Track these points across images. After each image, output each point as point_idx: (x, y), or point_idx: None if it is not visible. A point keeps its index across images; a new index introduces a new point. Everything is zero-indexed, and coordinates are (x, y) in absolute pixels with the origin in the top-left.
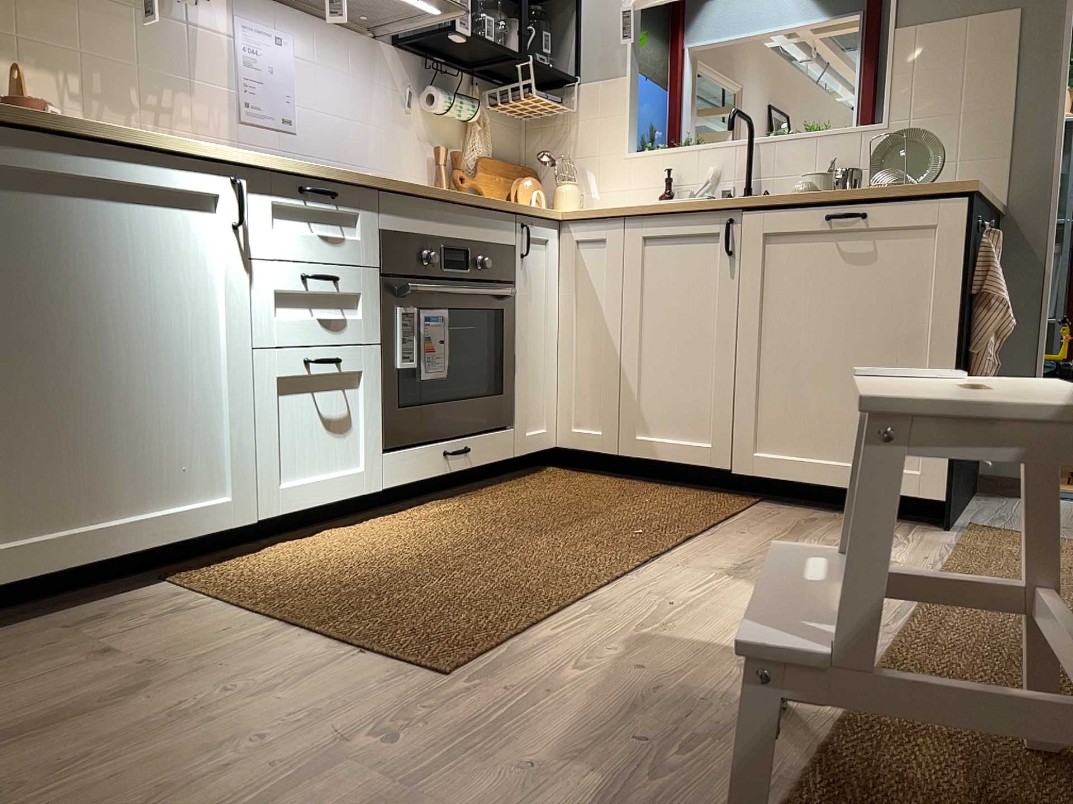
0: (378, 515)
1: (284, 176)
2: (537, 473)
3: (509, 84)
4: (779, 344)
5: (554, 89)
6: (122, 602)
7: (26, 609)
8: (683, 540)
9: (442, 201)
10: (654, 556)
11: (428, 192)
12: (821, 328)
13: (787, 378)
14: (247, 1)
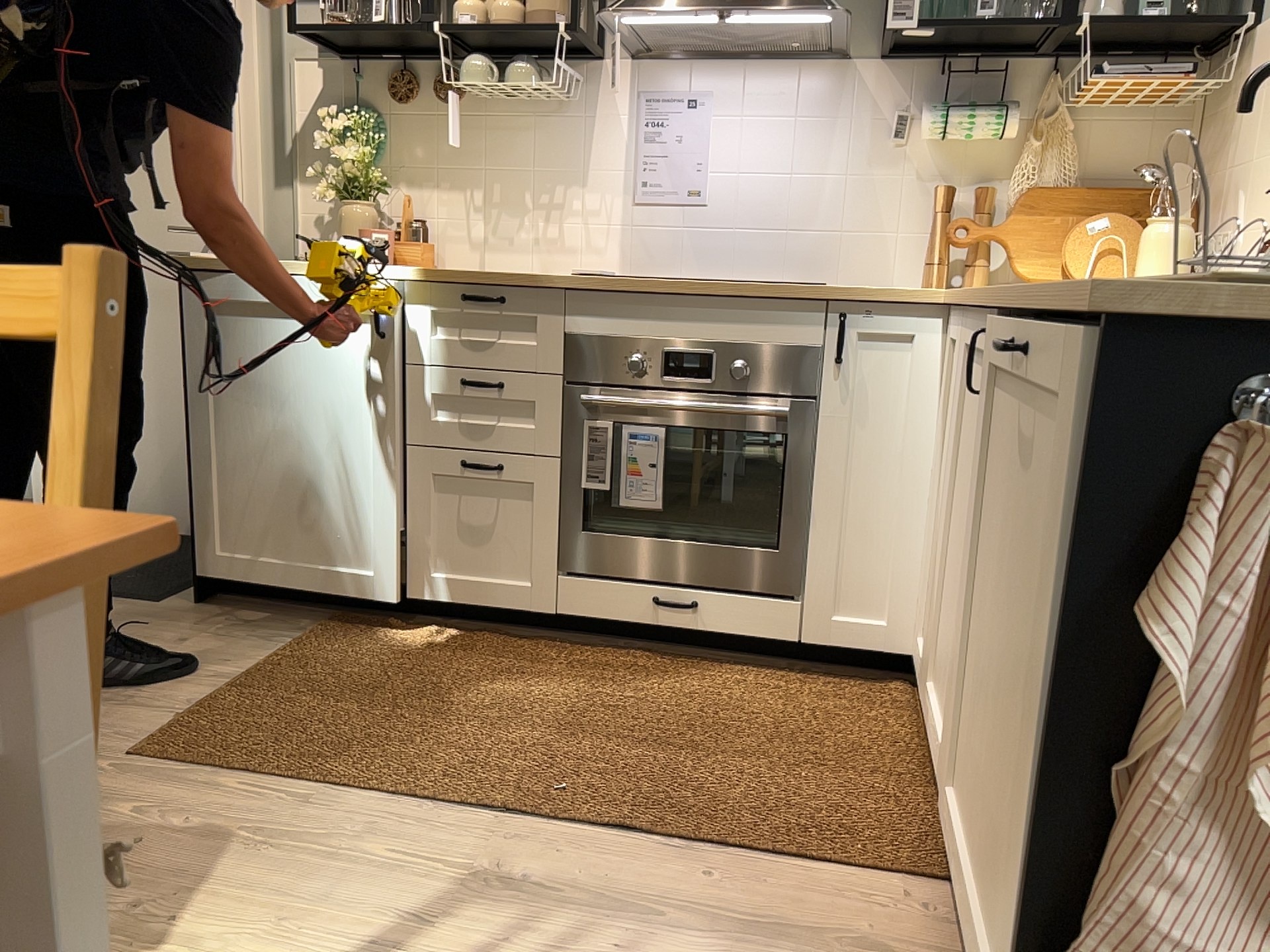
0: (580, 643)
1: (440, 284)
2: (879, 684)
3: (1149, 51)
4: (991, 604)
5: (1233, 43)
6: (271, 618)
7: (266, 600)
8: (613, 829)
9: (665, 295)
10: (525, 815)
11: (636, 286)
12: (1010, 597)
13: (986, 677)
14: (650, 69)
